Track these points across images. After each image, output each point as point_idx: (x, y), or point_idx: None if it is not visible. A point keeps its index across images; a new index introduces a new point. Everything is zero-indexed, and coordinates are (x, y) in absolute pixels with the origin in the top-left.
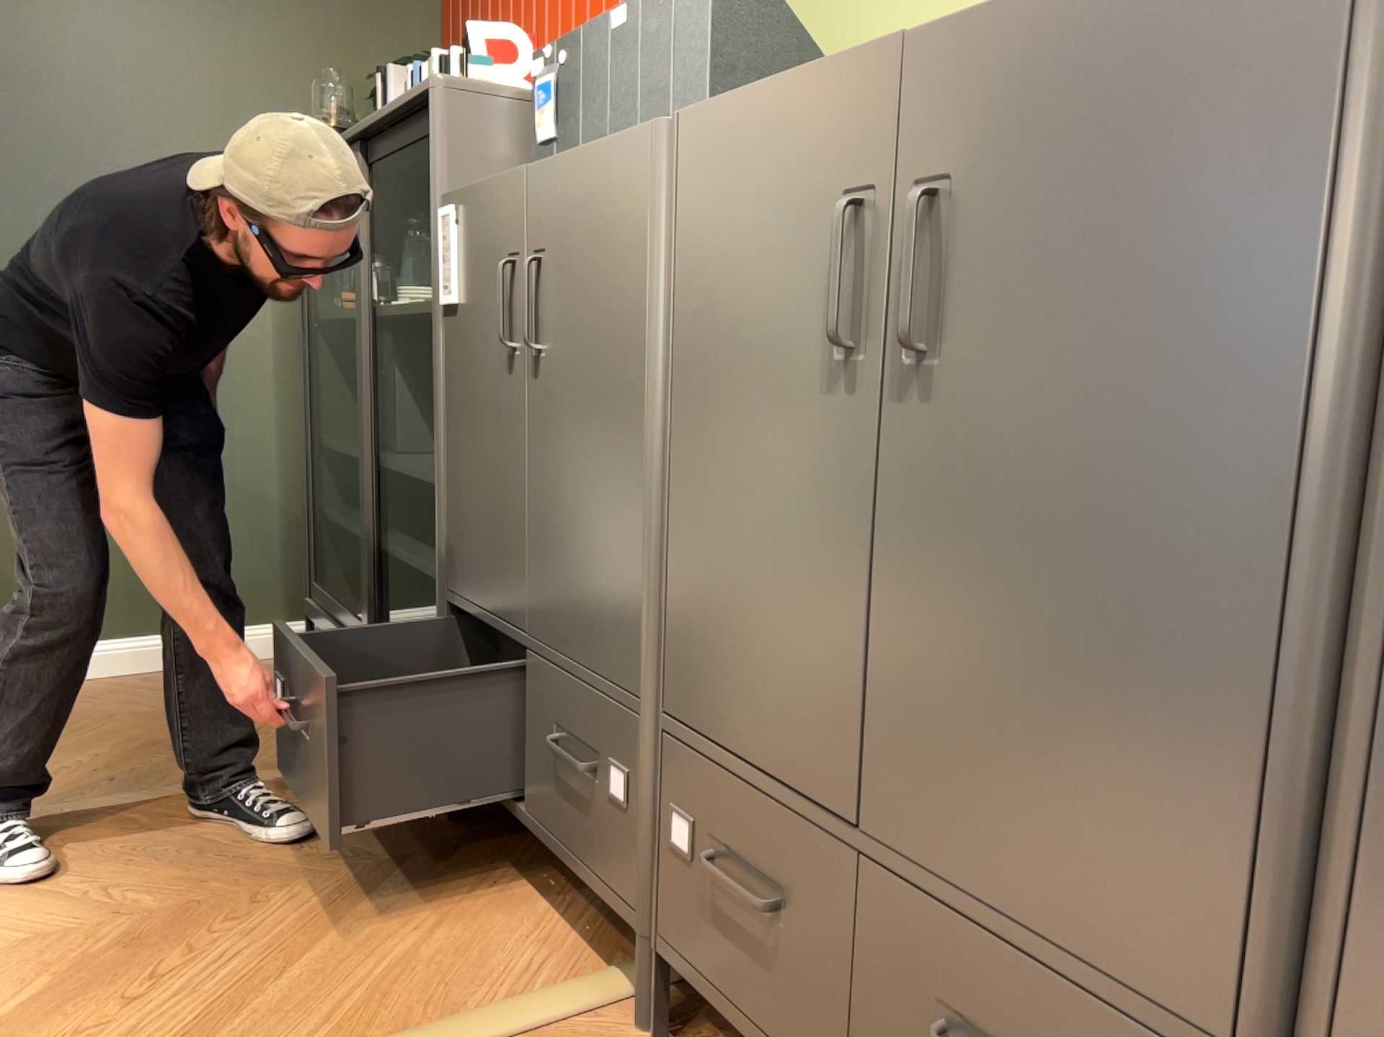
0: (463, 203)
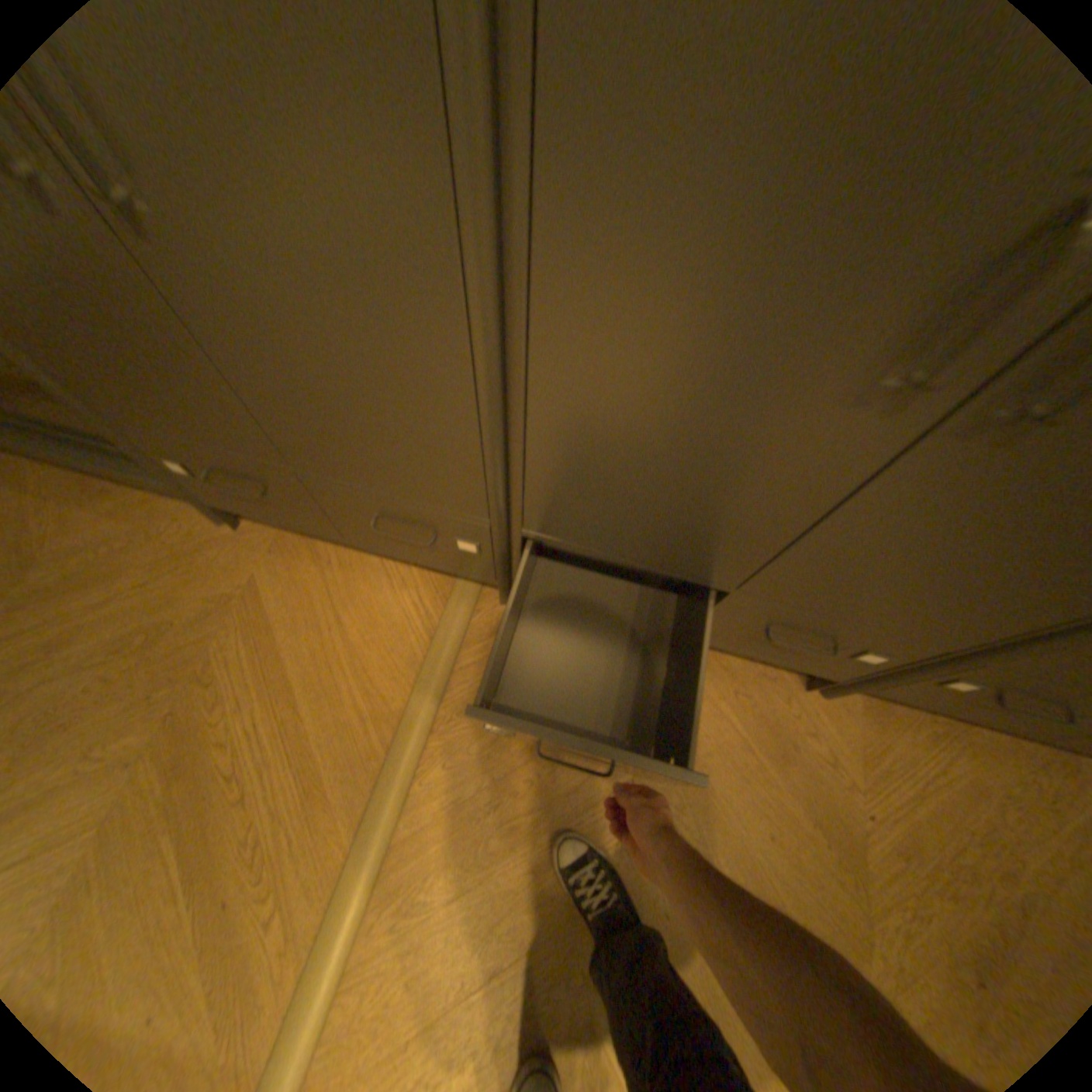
0: None
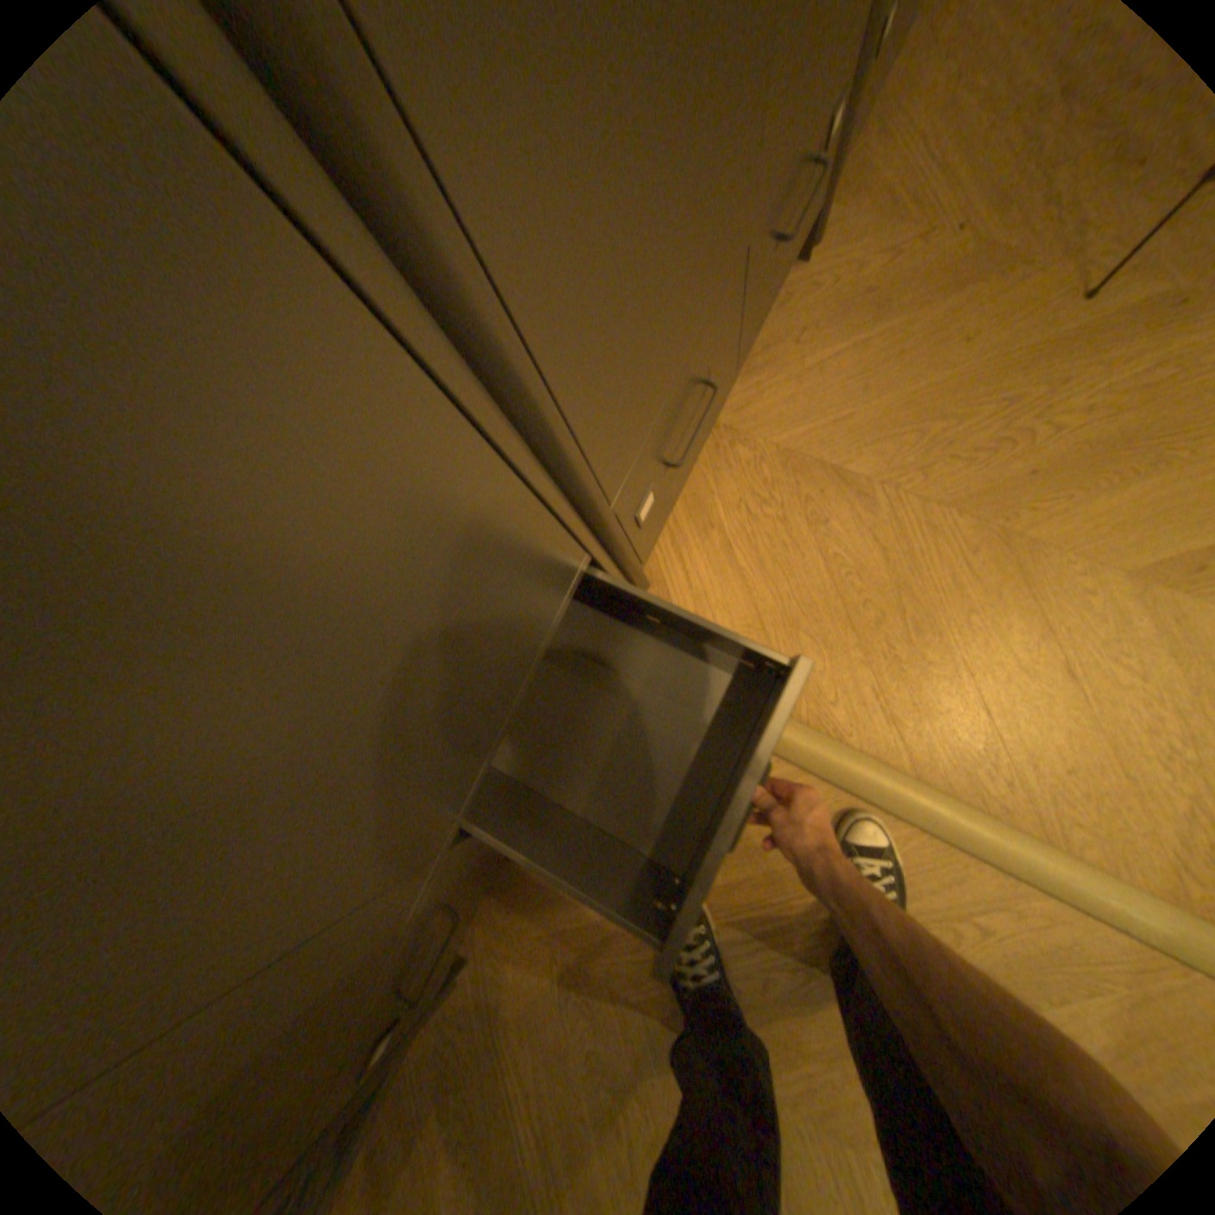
0: None
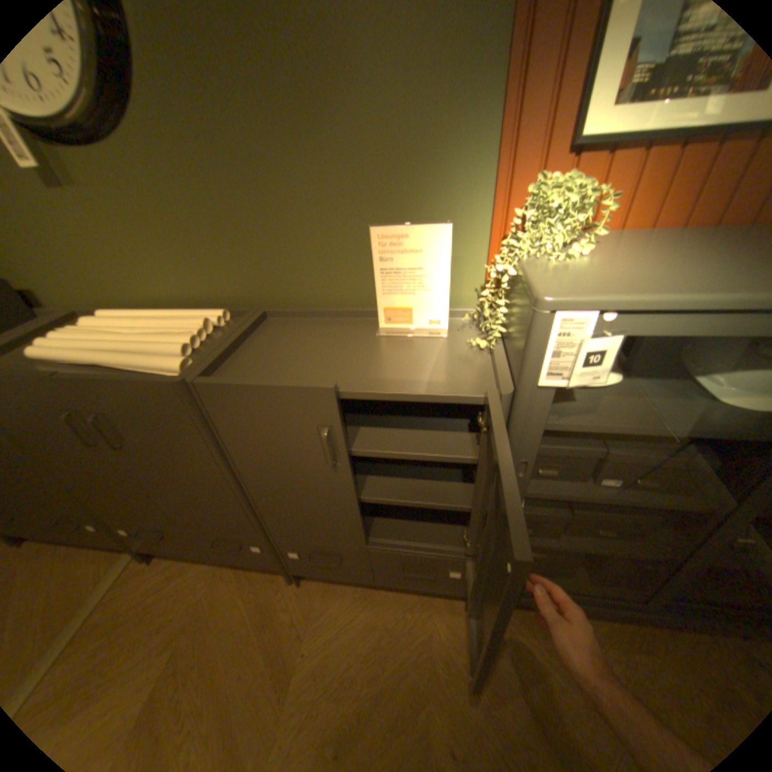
0: None
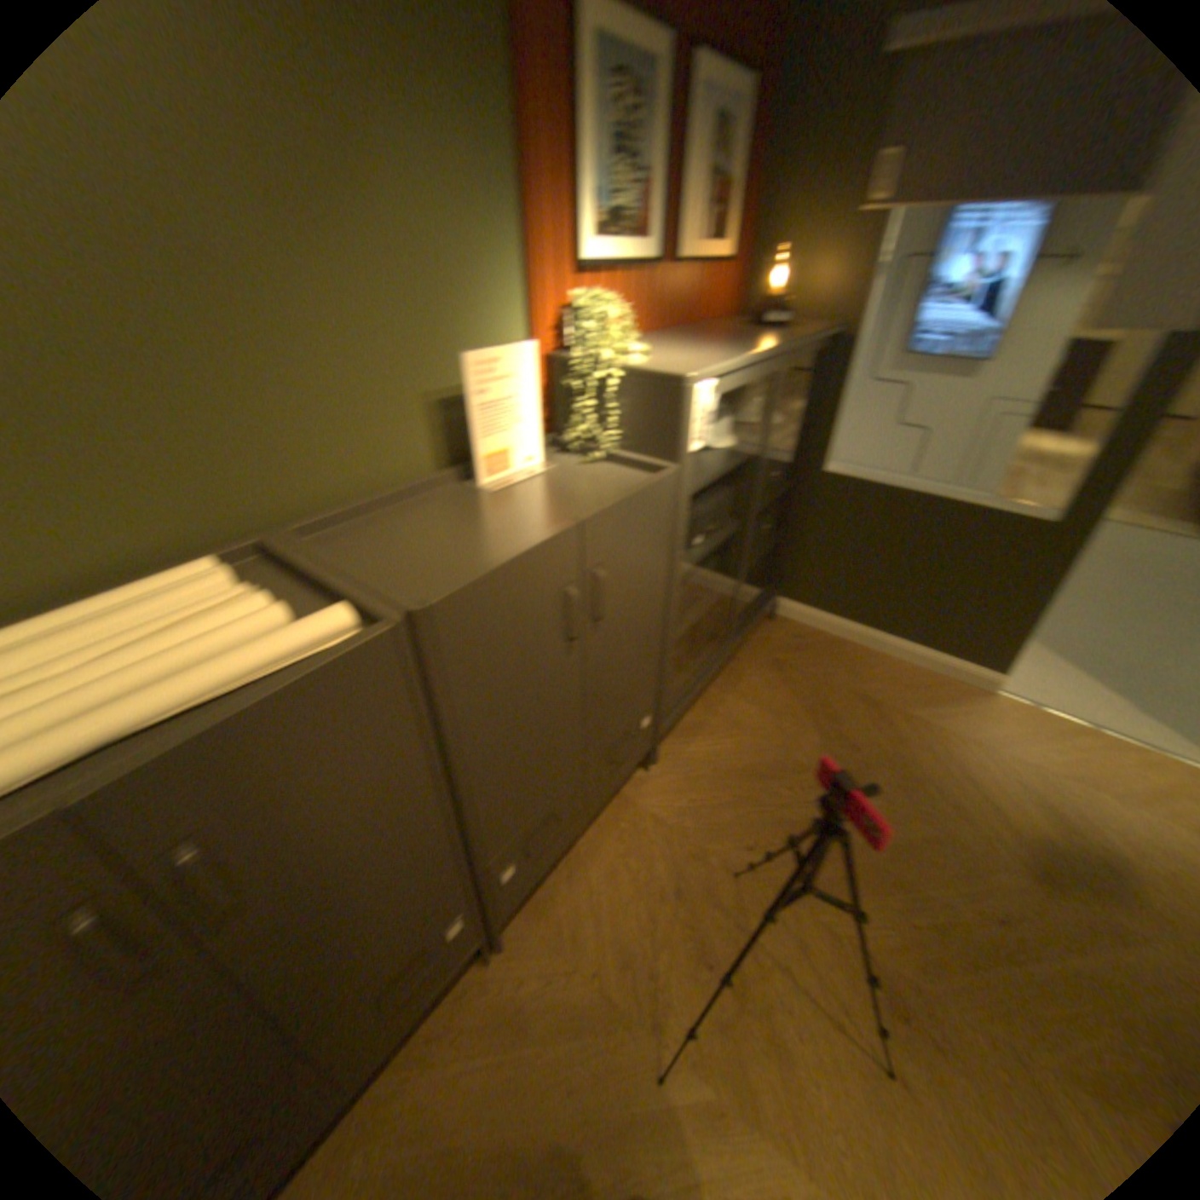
0: None
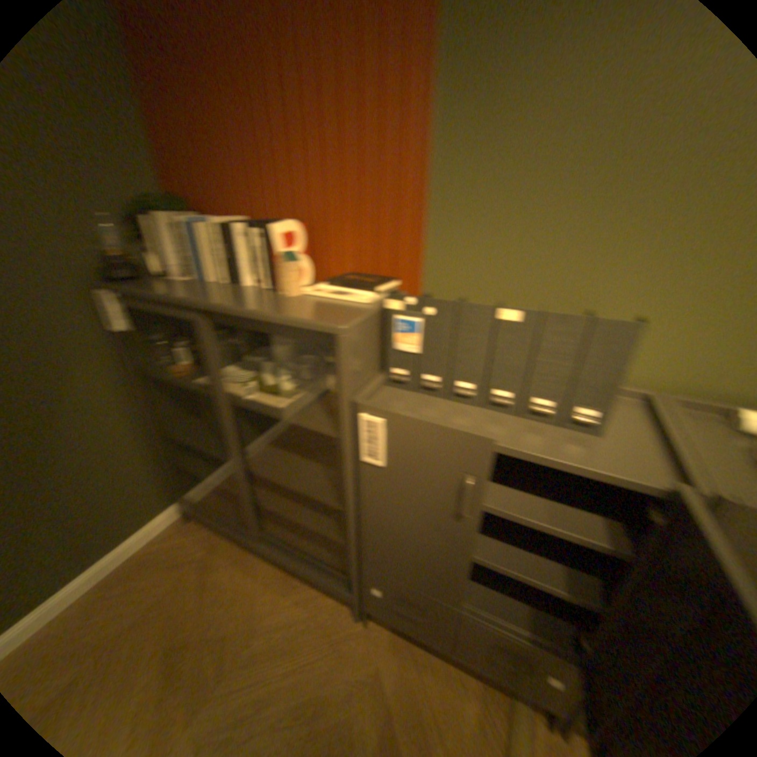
0: (391, 419)
